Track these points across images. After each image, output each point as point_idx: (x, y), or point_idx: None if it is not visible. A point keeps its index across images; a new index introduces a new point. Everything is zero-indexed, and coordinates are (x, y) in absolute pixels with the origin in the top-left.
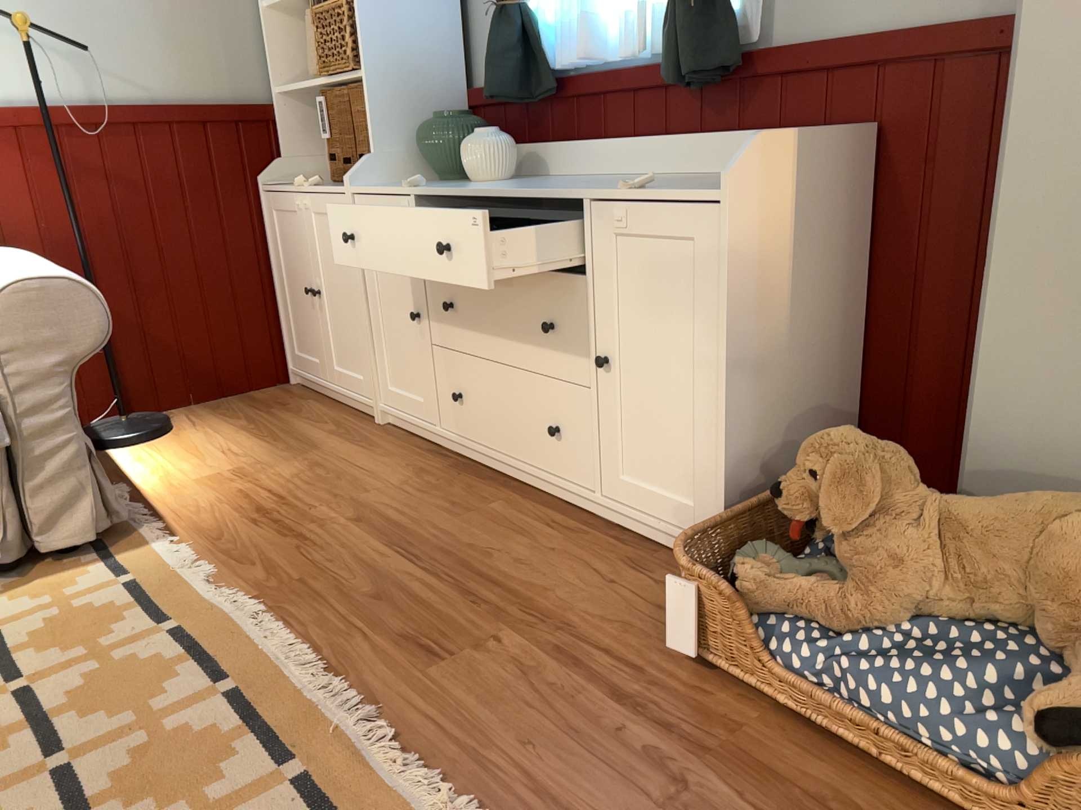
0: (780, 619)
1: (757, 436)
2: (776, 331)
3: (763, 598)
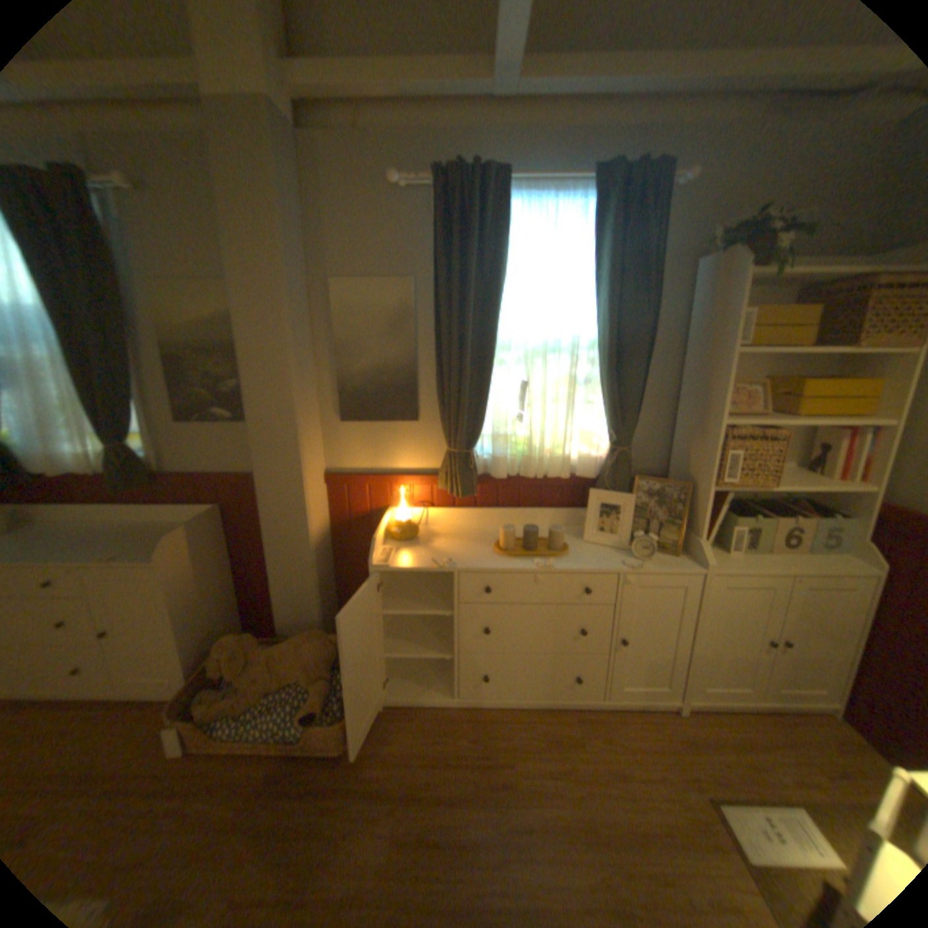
0: (214, 725)
1: (193, 644)
2: (192, 601)
3: (206, 720)
